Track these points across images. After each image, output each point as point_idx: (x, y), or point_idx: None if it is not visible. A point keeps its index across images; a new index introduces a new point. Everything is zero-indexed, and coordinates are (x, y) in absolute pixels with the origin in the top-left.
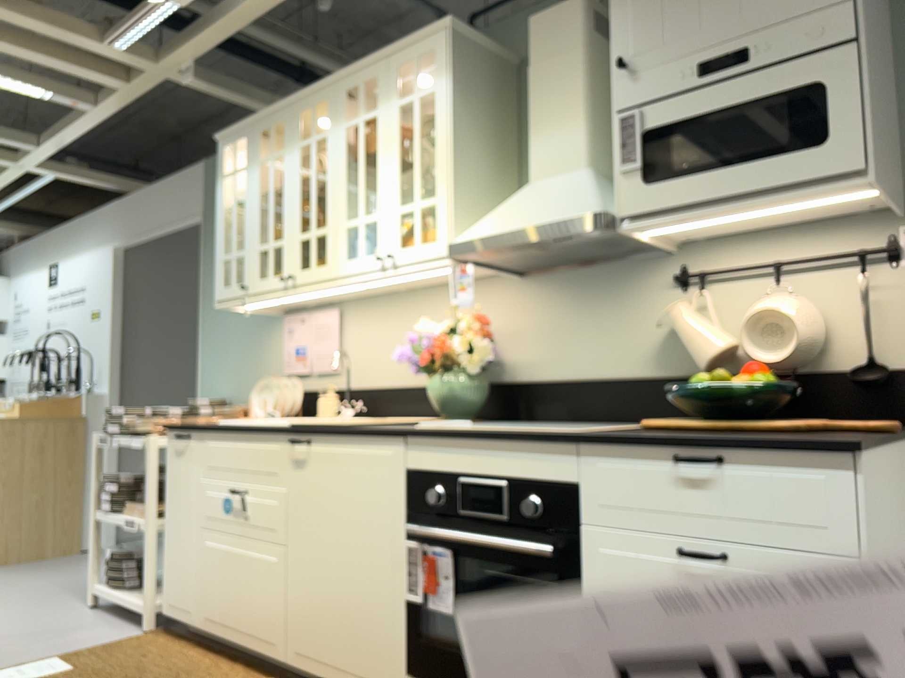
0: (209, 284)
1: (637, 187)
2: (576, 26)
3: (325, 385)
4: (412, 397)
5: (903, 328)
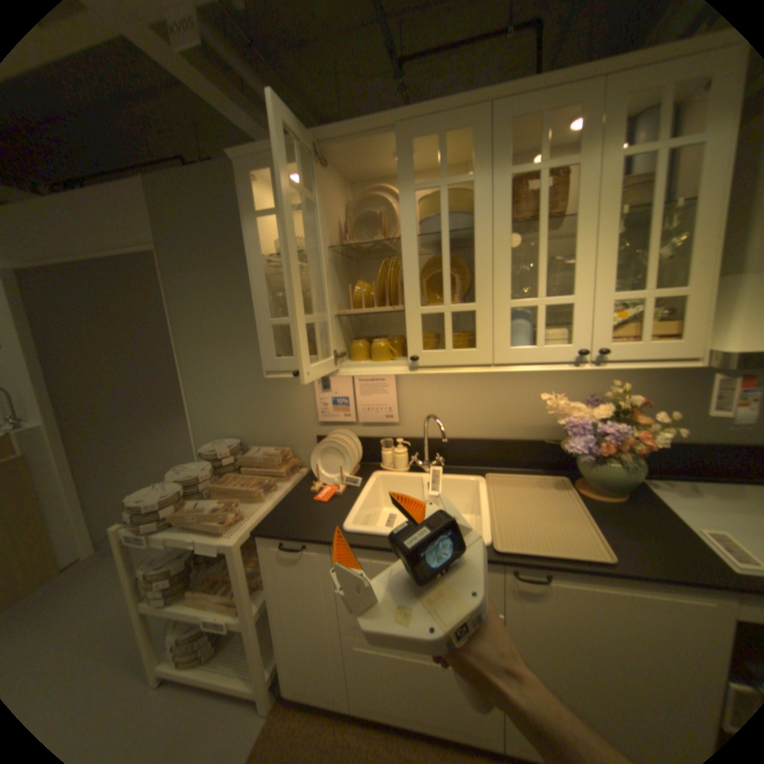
0: (184, 324)
1: None
2: None
3: (378, 433)
4: (499, 449)
5: None
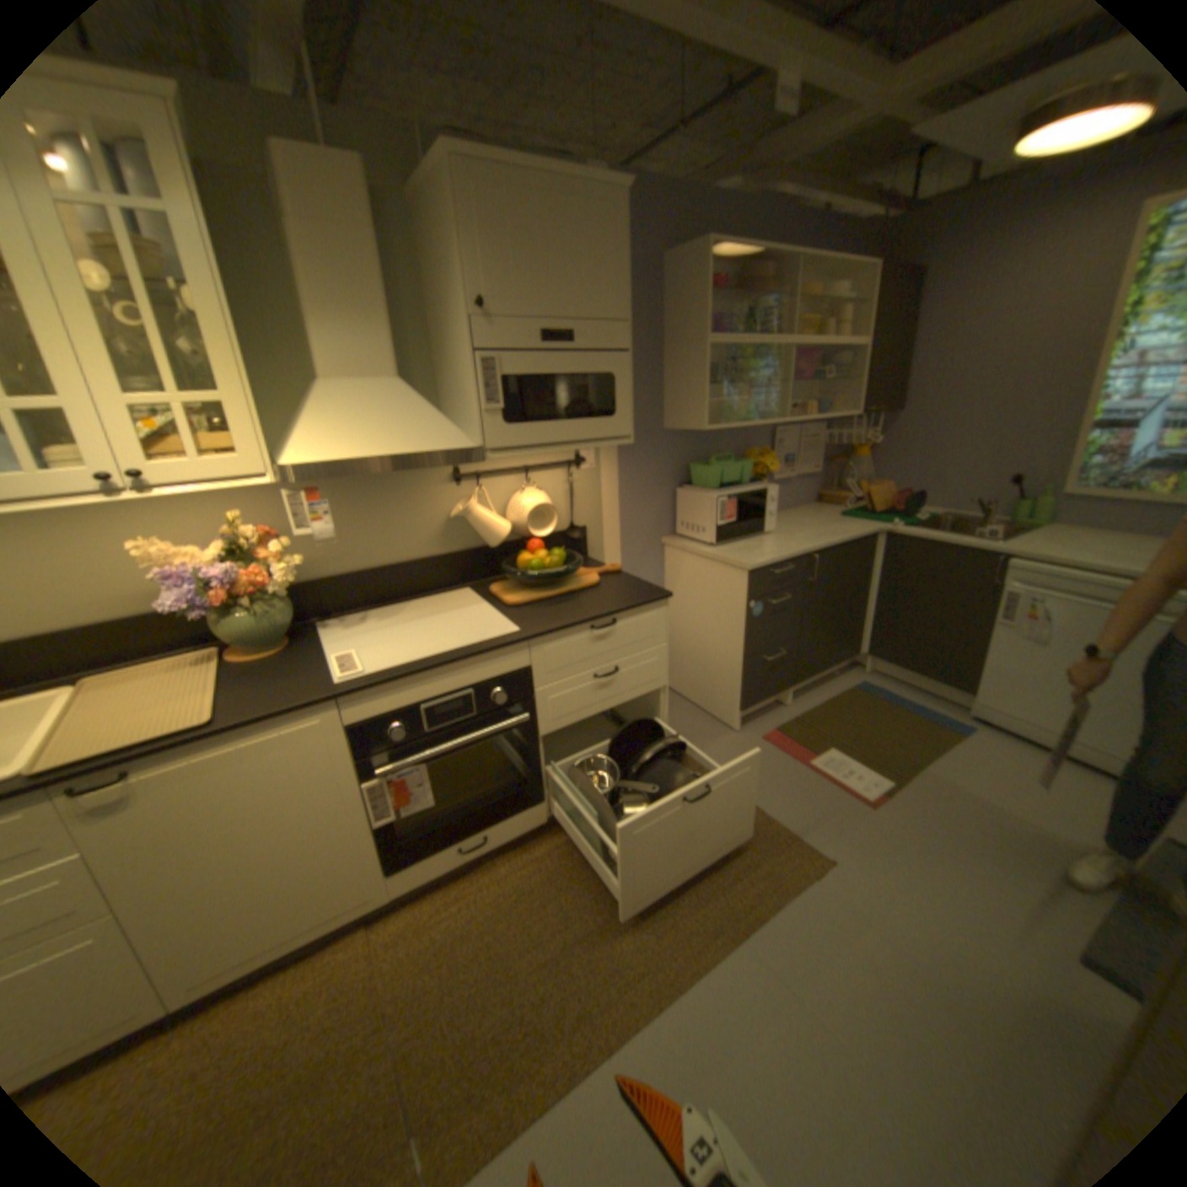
0: None
1: (501, 426)
2: (360, 196)
3: None
4: (105, 636)
5: (582, 506)
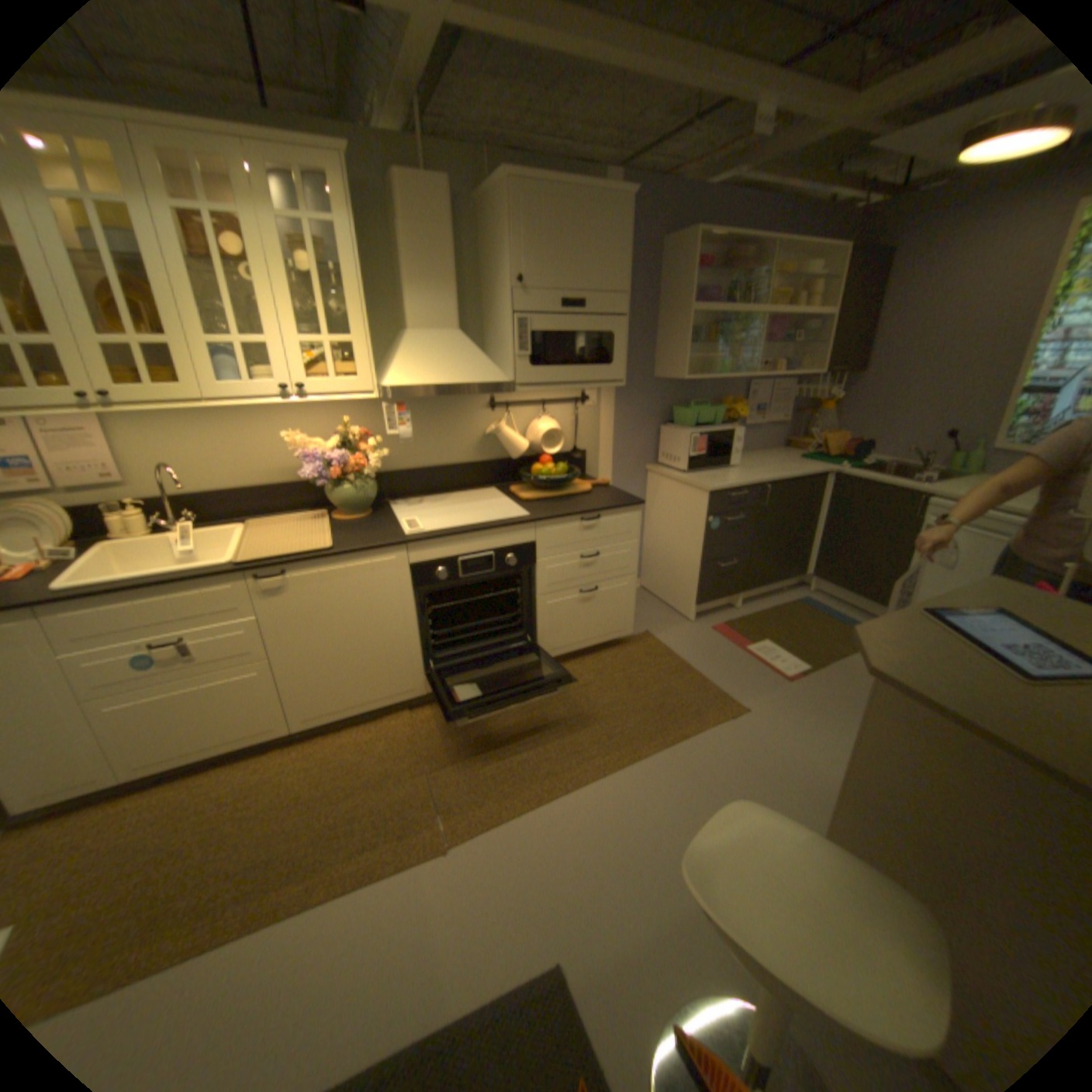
0: None
1: (527, 368)
2: (445, 205)
3: (95, 499)
4: (260, 496)
5: (584, 434)
